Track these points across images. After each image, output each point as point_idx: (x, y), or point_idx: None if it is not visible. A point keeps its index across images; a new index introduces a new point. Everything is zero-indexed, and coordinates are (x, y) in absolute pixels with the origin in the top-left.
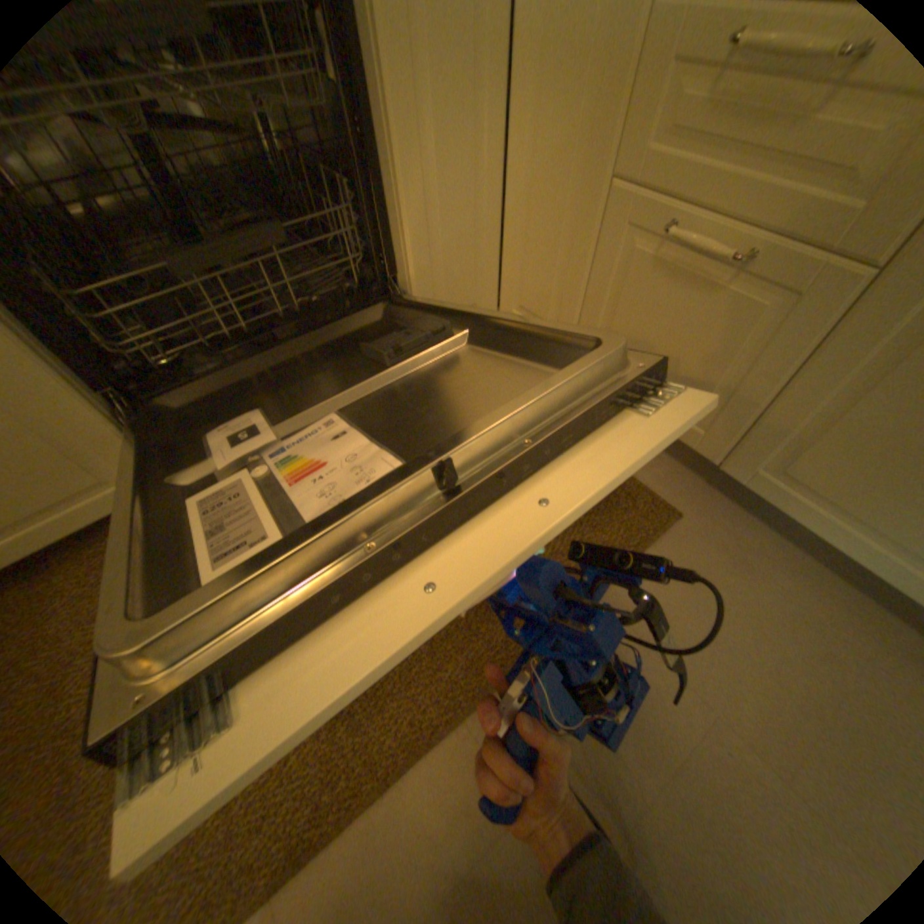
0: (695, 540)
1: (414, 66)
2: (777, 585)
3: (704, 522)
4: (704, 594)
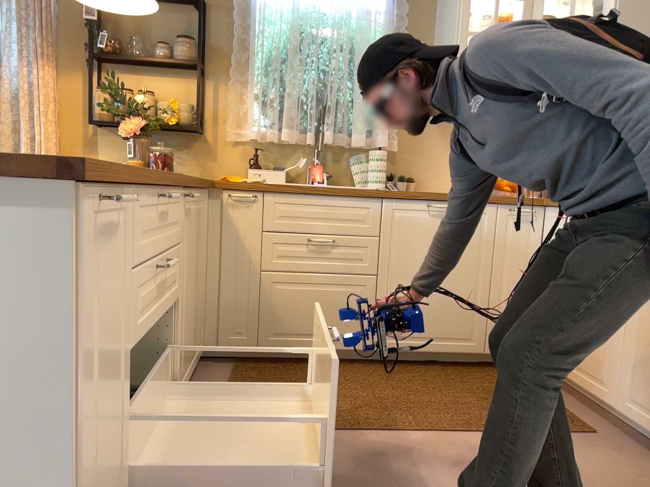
0: (600, 441)
1: (504, 255)
2: (635, 462)
3: (610, 440)
4: (591, 451)
